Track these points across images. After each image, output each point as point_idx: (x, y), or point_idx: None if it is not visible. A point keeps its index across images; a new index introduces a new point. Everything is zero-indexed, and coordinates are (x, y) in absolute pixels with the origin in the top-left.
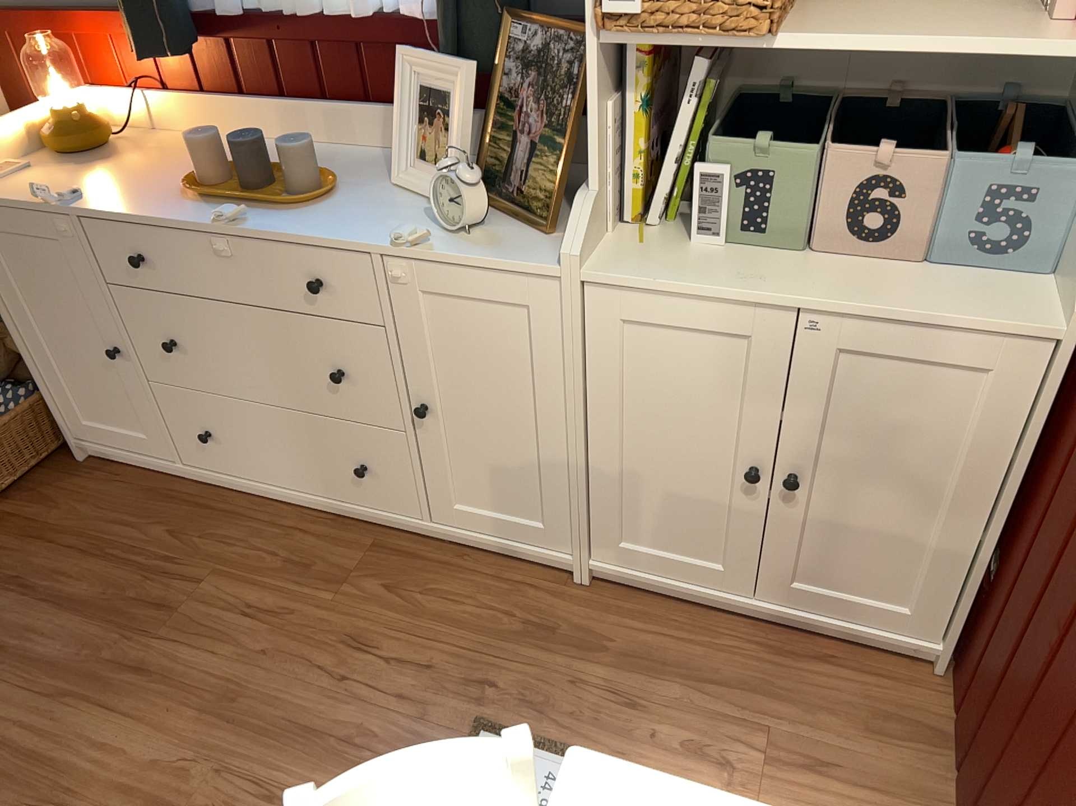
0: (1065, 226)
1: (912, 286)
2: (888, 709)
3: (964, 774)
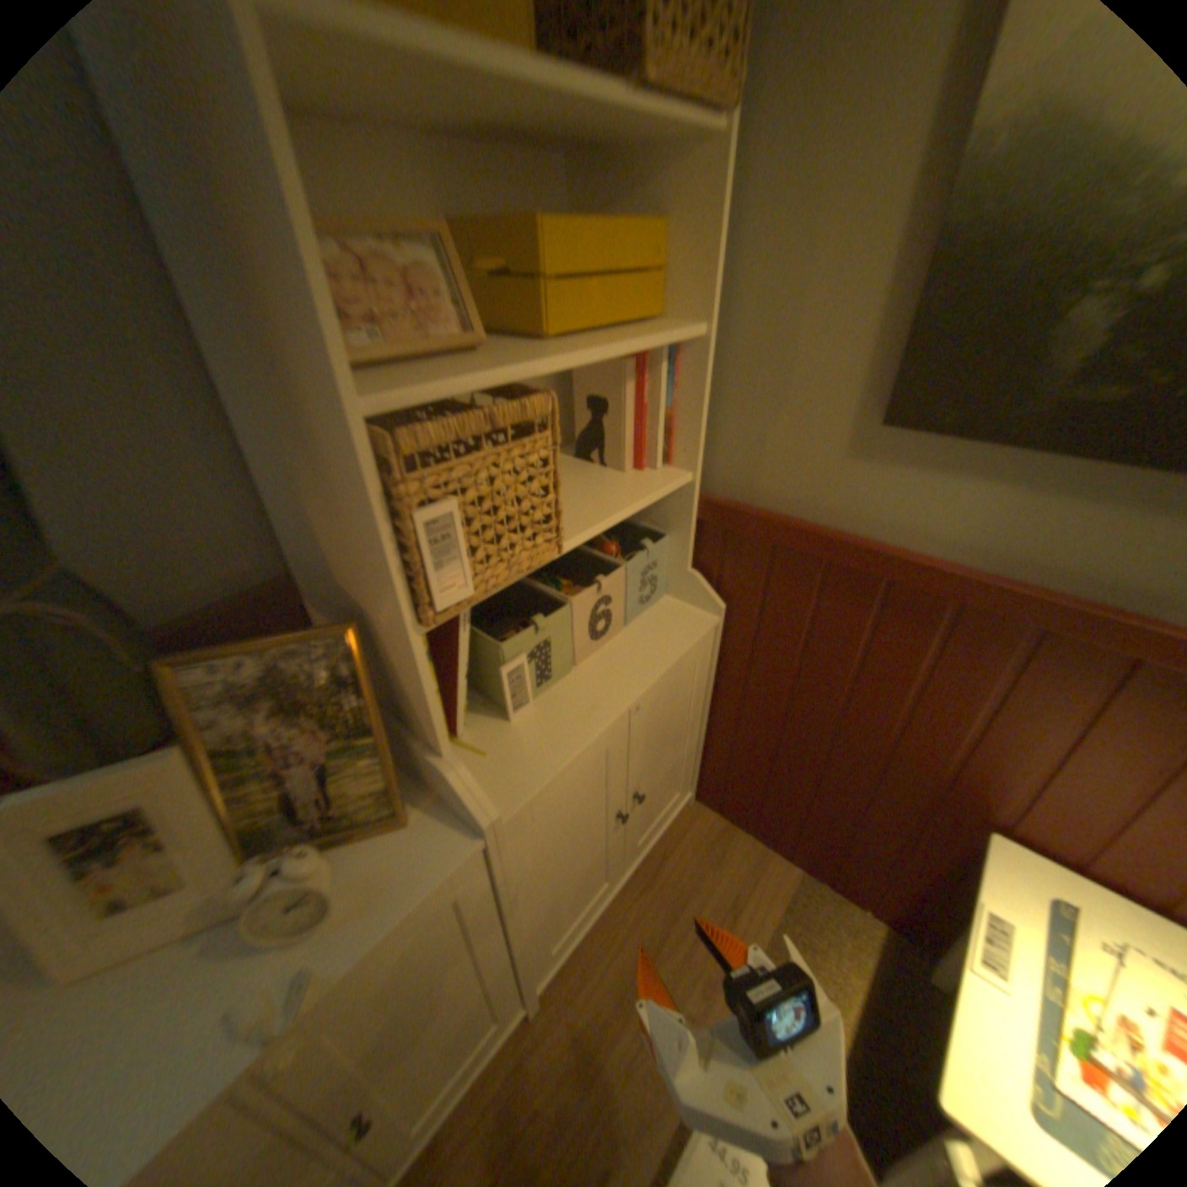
0: (673, 566)
1: (645, 642)
2: (711, 846)
3: (778, 835)
